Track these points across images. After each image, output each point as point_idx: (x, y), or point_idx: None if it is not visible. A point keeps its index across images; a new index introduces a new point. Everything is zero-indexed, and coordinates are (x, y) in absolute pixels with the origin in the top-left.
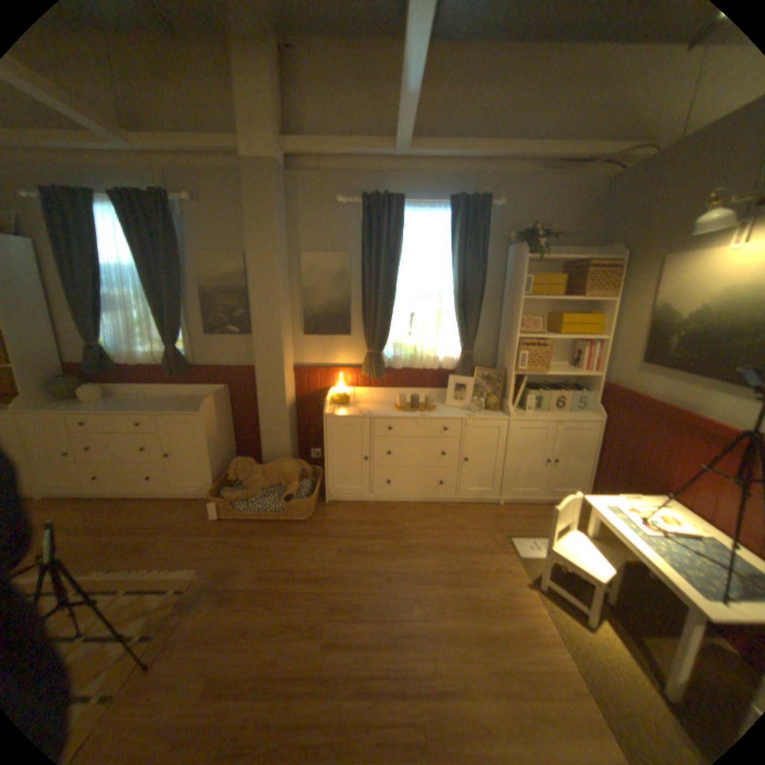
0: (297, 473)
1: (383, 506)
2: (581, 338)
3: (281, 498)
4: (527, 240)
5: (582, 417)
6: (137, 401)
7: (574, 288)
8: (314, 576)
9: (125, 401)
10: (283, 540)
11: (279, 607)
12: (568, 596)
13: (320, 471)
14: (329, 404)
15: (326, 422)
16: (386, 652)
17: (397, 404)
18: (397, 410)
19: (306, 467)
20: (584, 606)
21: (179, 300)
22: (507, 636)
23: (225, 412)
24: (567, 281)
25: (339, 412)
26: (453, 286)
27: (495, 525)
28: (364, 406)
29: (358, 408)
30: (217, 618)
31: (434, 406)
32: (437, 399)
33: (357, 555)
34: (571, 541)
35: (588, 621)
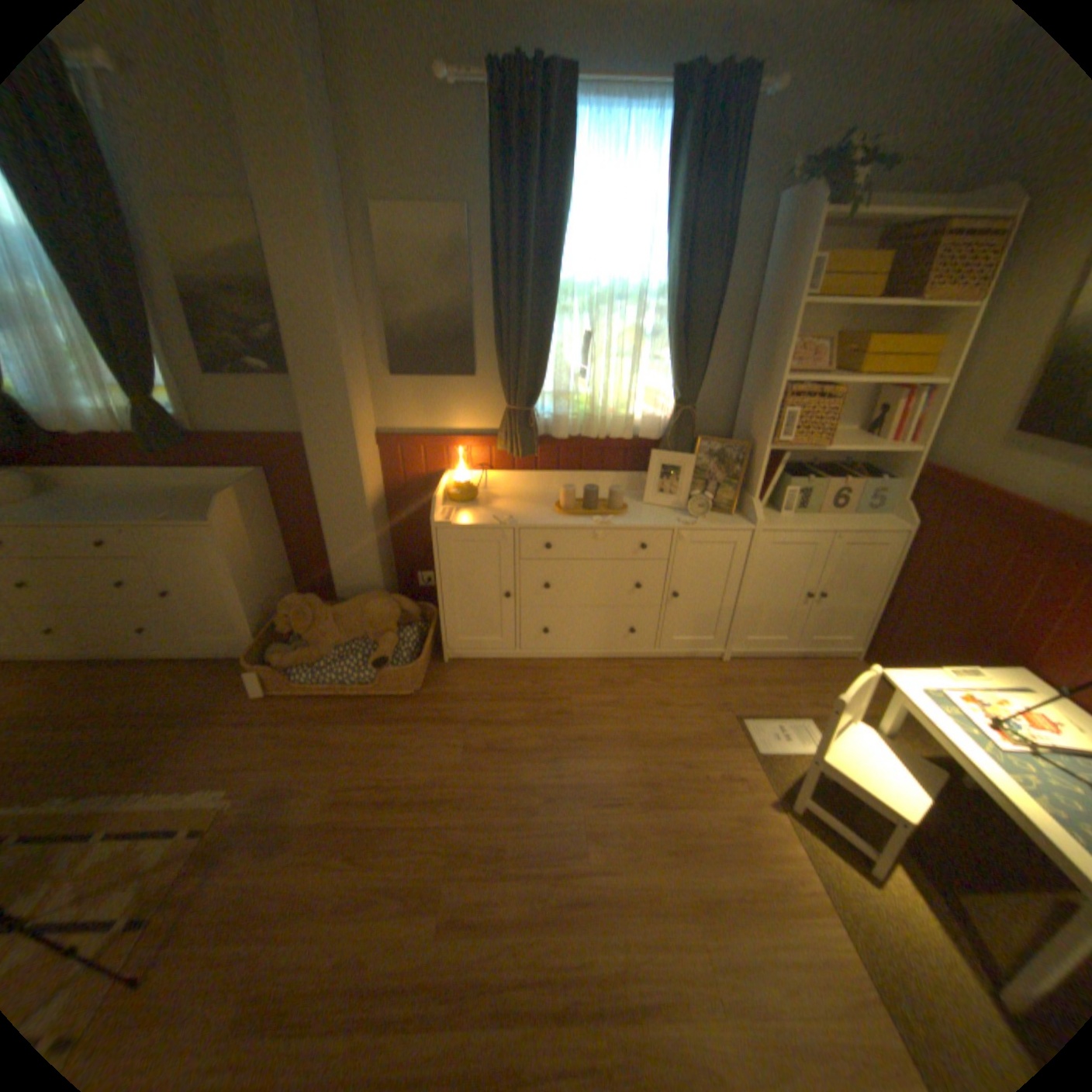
0: (394, 618)
1: (538, 667)
2: (889, 382)
3: (369, 662)
4: (827, 175)
5: (878, 524)
6: (101, 499)
7: (900, 282)
8: (424, 796)
9: (78, 499)
10: (374, 732)
11: (367, 856)
12: (842, 830)
13: (434, 612)
14: (443, 502)
15: (439, 534)
16: (545, 935)
17: (561, 503)
18: (561, 513)
19: (409, 607)
20: (867, 847)
21: (141, 305)
22: (743, 899)
23: (263, 516)
24: (887, 267)
25: (459, 519)
26: (670, 279)
27: (717, 698)
28: (504, 506)
29: (493, 510)
30: (262, 880)
31: (625, 507)
32: (629, 492)
33: (495, 756)
34: (854, 744)
35: (871, 869)
